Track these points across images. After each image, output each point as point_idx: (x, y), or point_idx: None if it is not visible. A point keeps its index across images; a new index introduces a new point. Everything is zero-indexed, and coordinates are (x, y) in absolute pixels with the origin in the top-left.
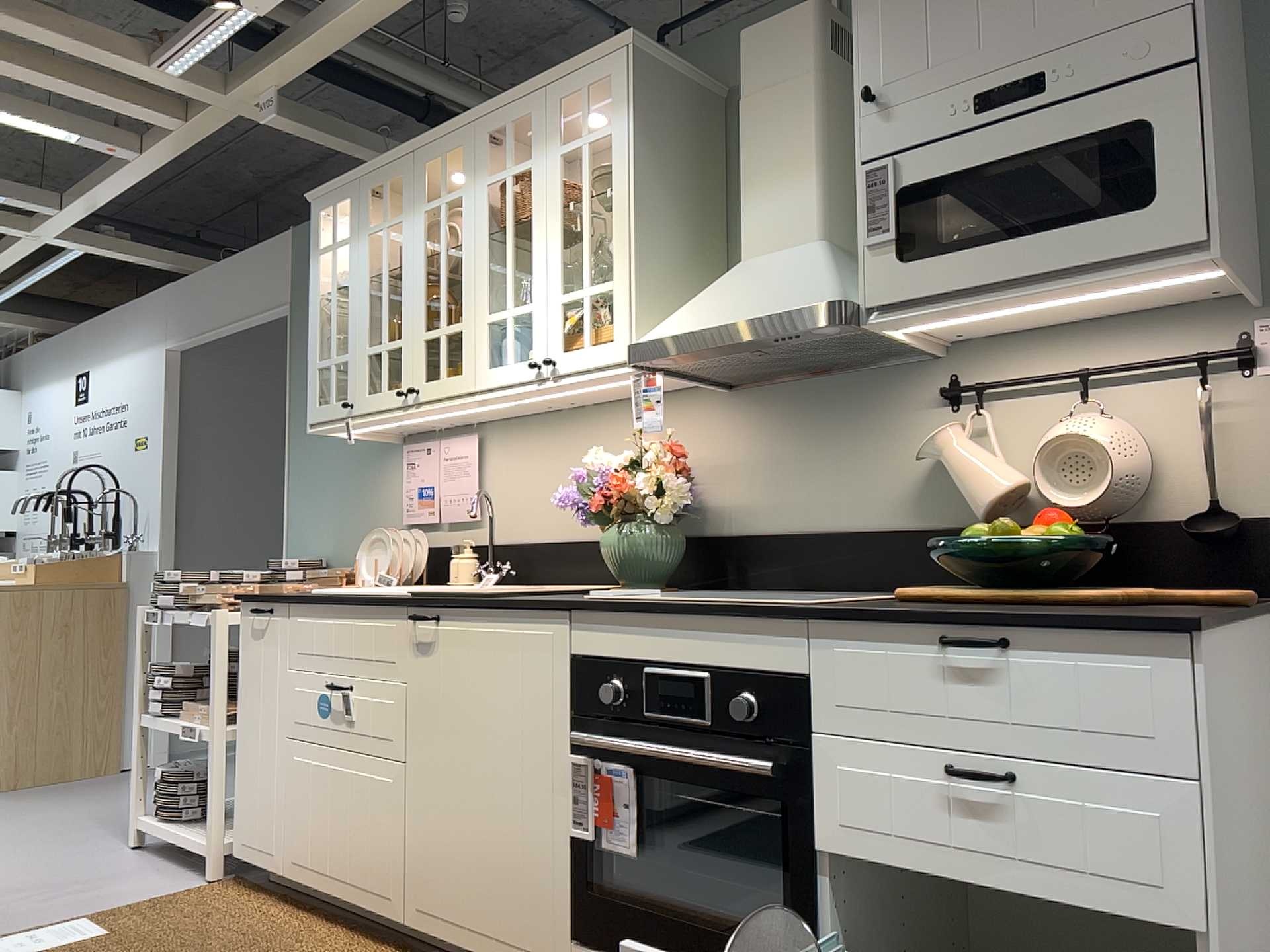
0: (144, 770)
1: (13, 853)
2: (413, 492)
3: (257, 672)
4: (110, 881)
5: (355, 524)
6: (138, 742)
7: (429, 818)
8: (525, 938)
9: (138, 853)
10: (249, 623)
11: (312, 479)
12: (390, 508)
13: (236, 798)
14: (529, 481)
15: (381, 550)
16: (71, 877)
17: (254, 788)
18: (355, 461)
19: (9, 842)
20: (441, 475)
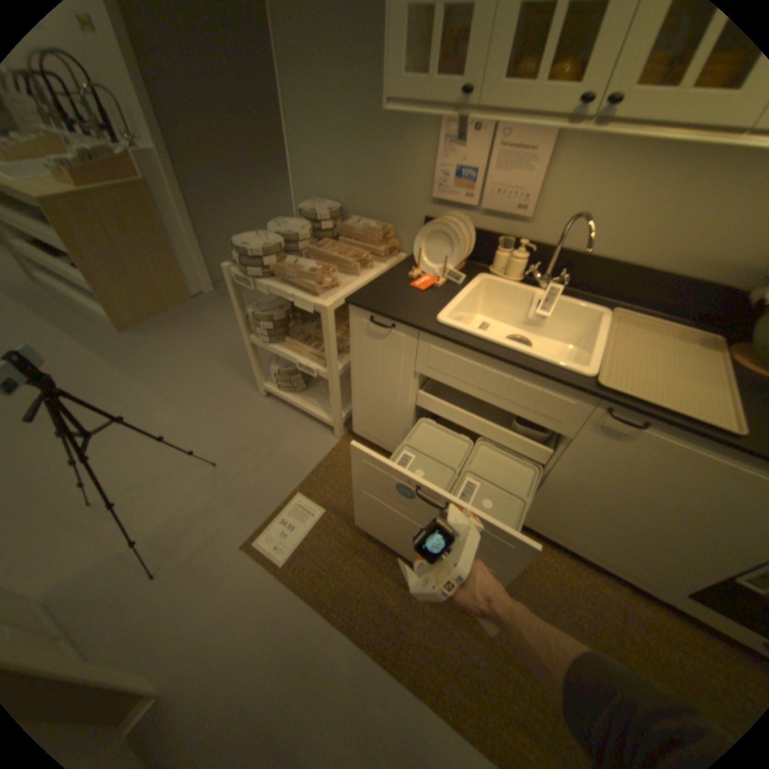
0: (259, 363)
1: (195, 406)
2: (451, 168)
3: (375, 359)
4: (279, 439)
5: (369, 178)
6: (251, 351)
7: (566, 504)
8: (640, 577)
9: (271, 403)
10: (362, 323)
11: (314, 119)
12: (415, 174)
13: (354, 410)
14: (611, 193)
15: (440, 239)
16: (252, 436)
17: (374, 415)
18: (370, 111)
19: (183, 392)
20: (495, 160)
